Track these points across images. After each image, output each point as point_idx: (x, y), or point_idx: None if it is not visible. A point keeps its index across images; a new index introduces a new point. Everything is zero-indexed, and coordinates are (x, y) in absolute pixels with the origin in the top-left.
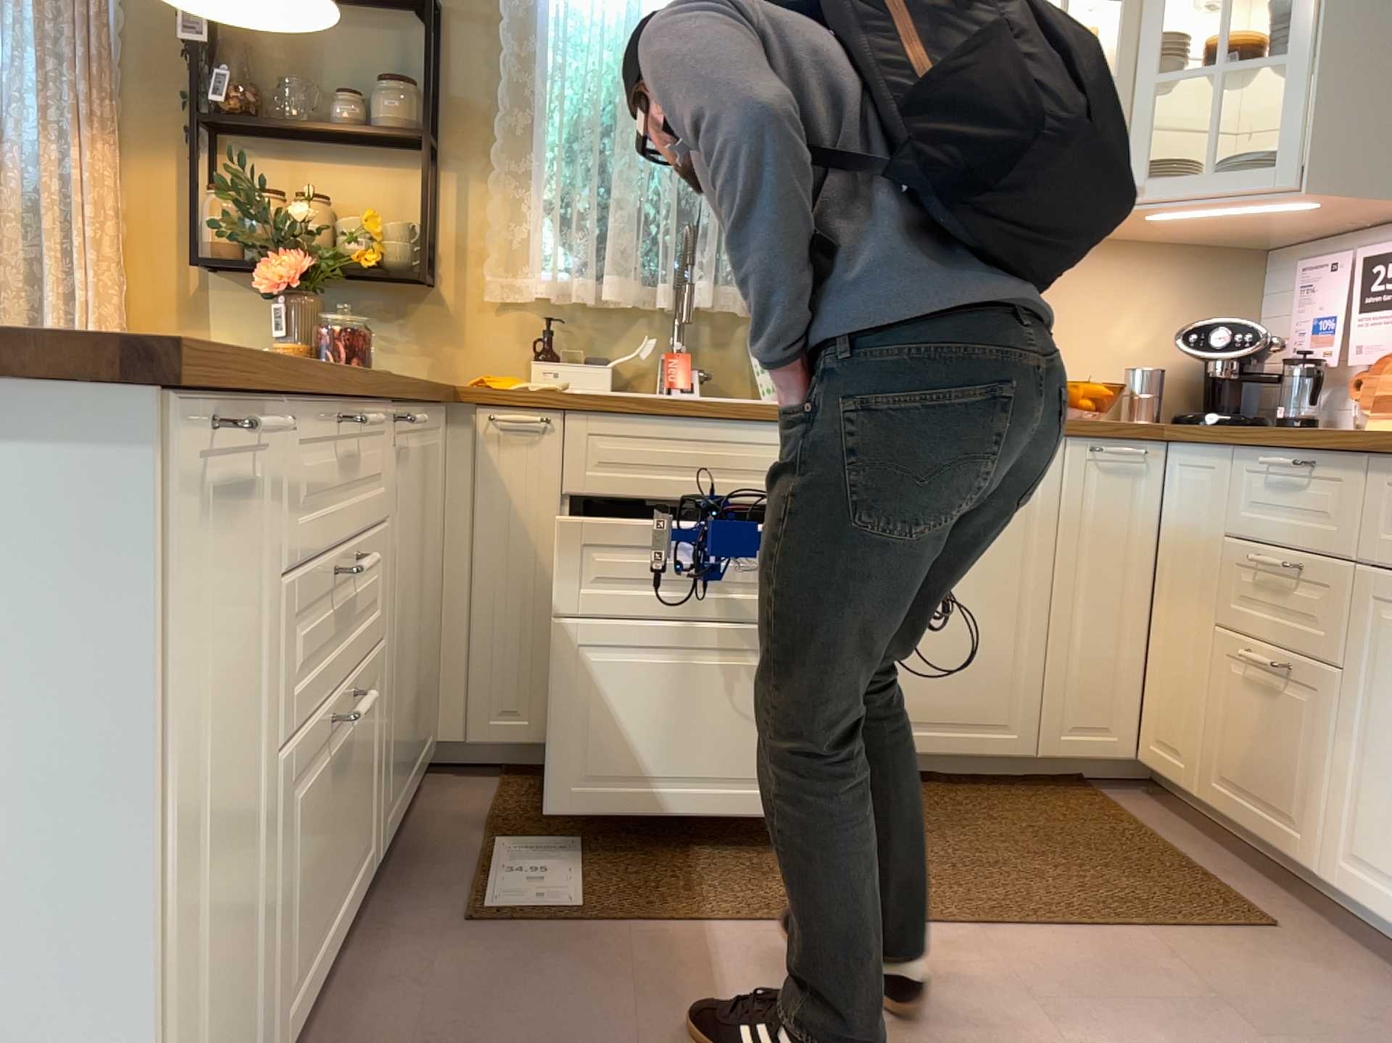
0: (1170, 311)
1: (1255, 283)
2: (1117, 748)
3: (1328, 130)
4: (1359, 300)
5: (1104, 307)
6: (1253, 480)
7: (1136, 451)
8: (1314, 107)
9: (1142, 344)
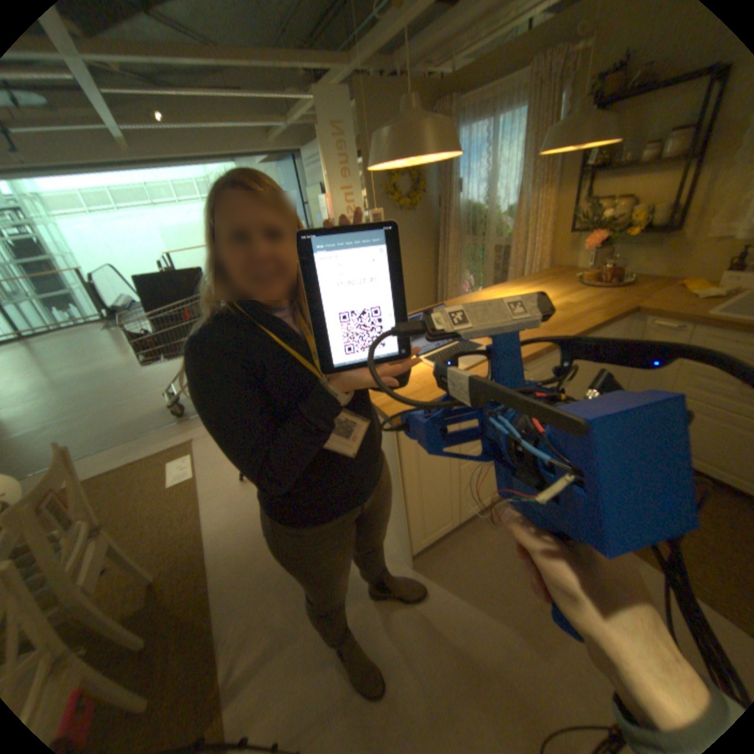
0: None
1: None
2: None
3: None
4: None
5: None
6: None
7: None
8: None
9: None
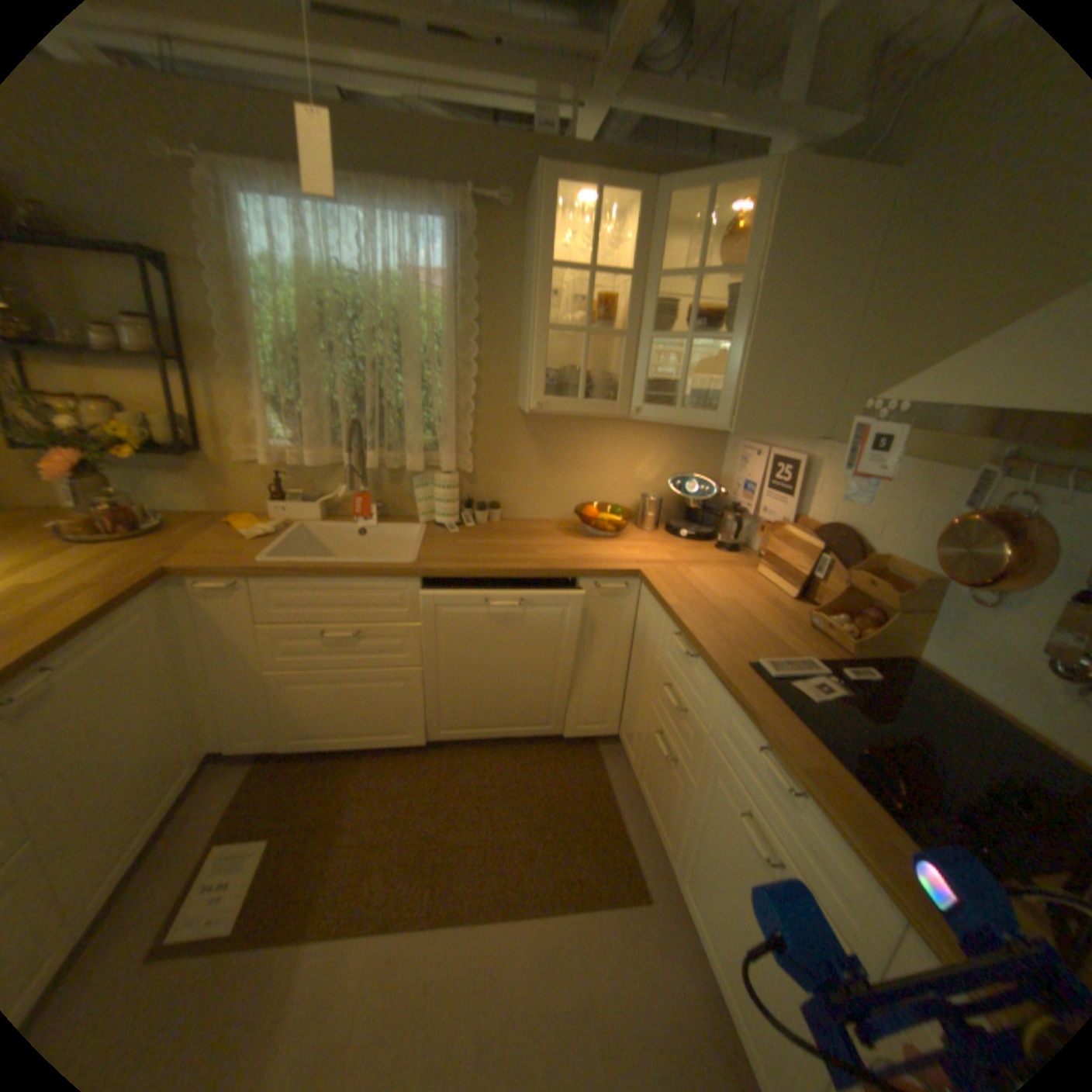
0: (670, 459)
1: (721, 441)
2: (607, 733)
3: (752, 392)
4: (768, 481)
5: (631, 457)
6: (672, 637)
7: (619, 588)
8: (744, 376)
9: (653, 478)
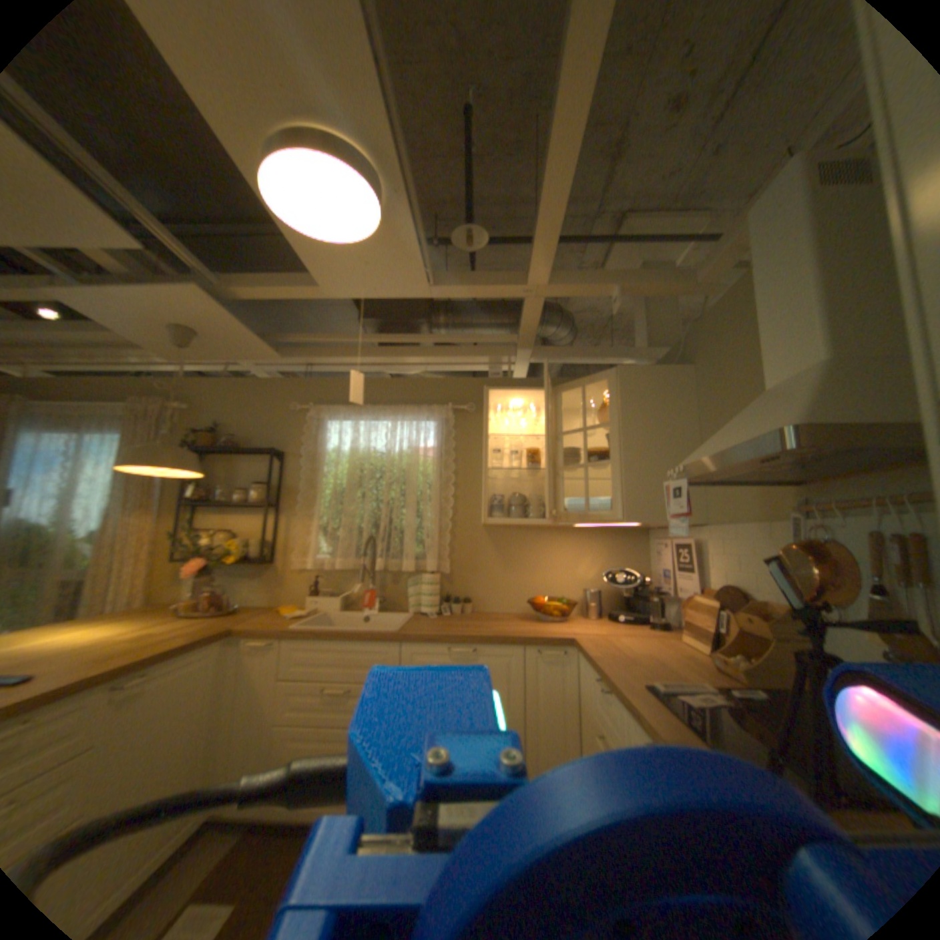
0: (604, 560)
1: (644, 545)
2: None
3: (633, 494)
4: (676, 565)
5: (572, 559)
6: (598, 687)
7: (558, 654)
8: (623, 484)
9: (592, 576)
